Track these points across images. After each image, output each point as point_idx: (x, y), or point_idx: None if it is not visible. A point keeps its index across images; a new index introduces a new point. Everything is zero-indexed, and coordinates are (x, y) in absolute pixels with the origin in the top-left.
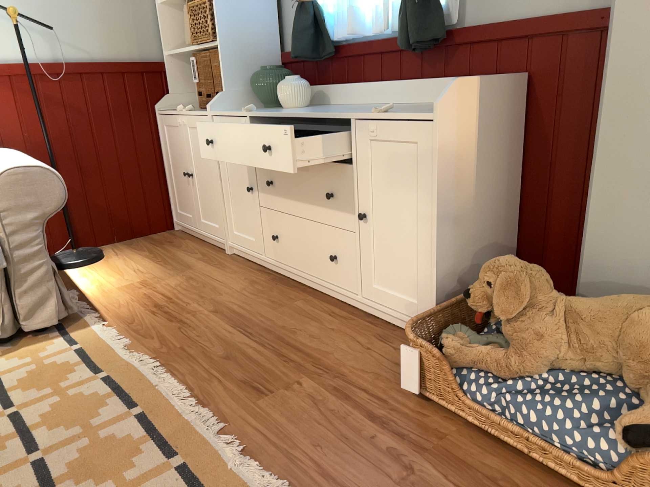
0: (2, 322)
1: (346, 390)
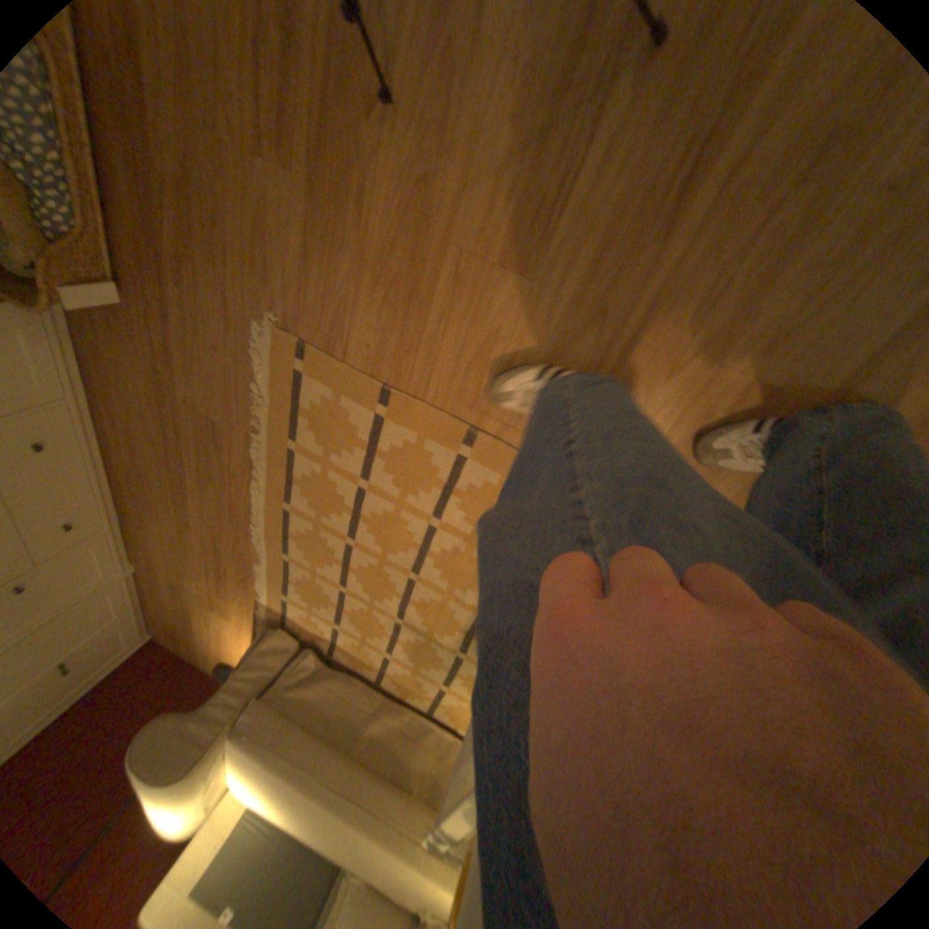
0: (298, 661)
1: (156, 353)
